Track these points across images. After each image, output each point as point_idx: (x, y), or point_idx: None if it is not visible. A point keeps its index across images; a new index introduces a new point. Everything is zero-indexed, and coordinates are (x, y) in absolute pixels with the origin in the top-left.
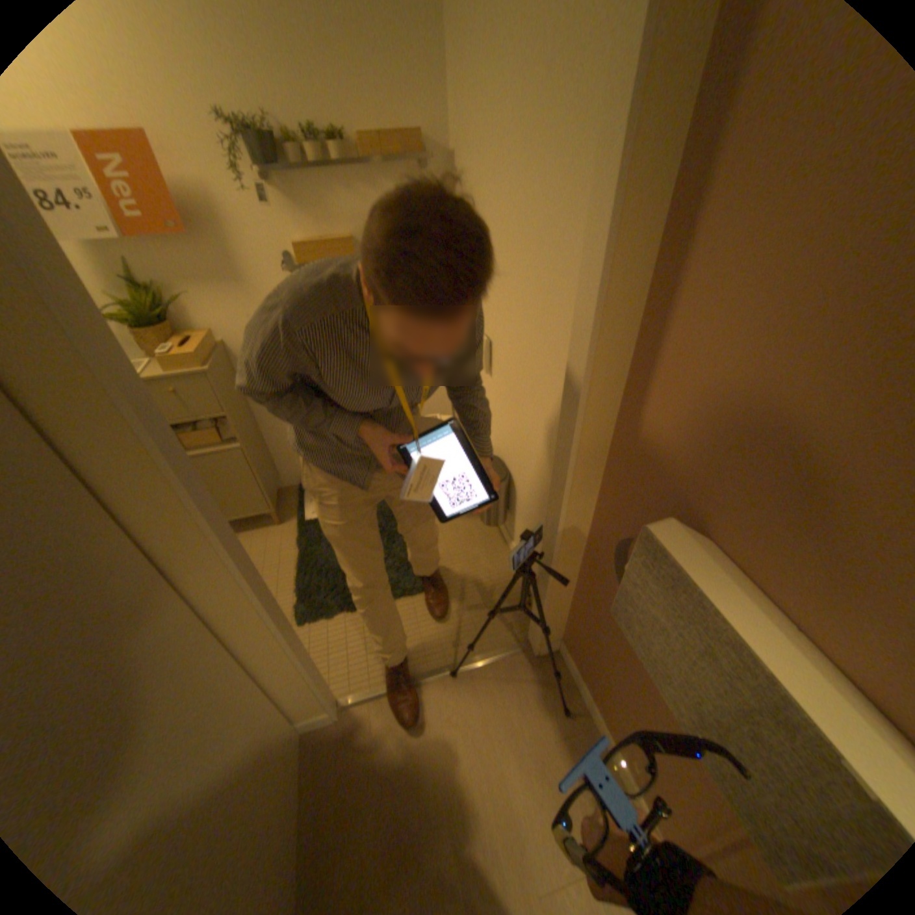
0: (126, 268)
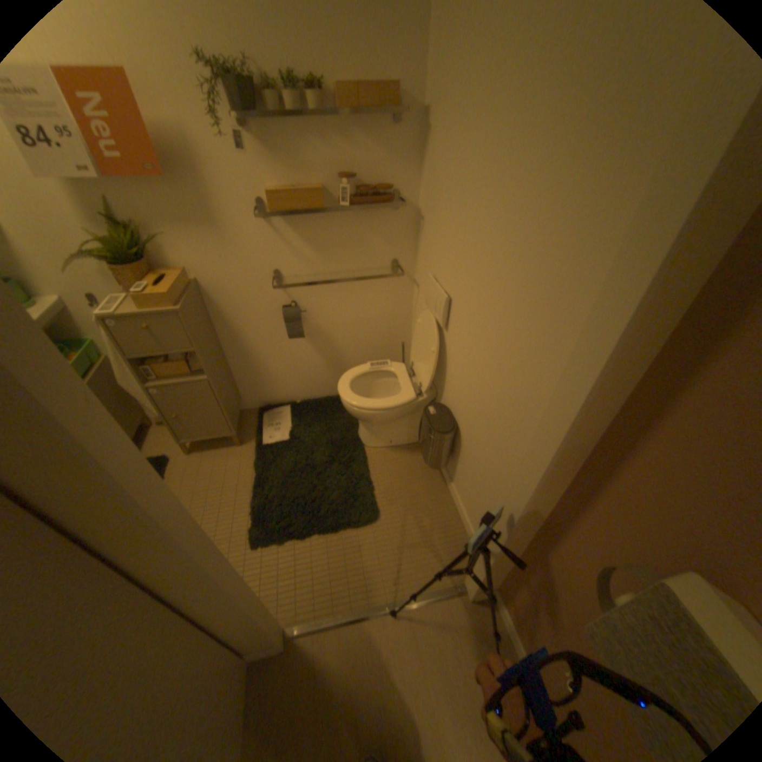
0: (106, 206)
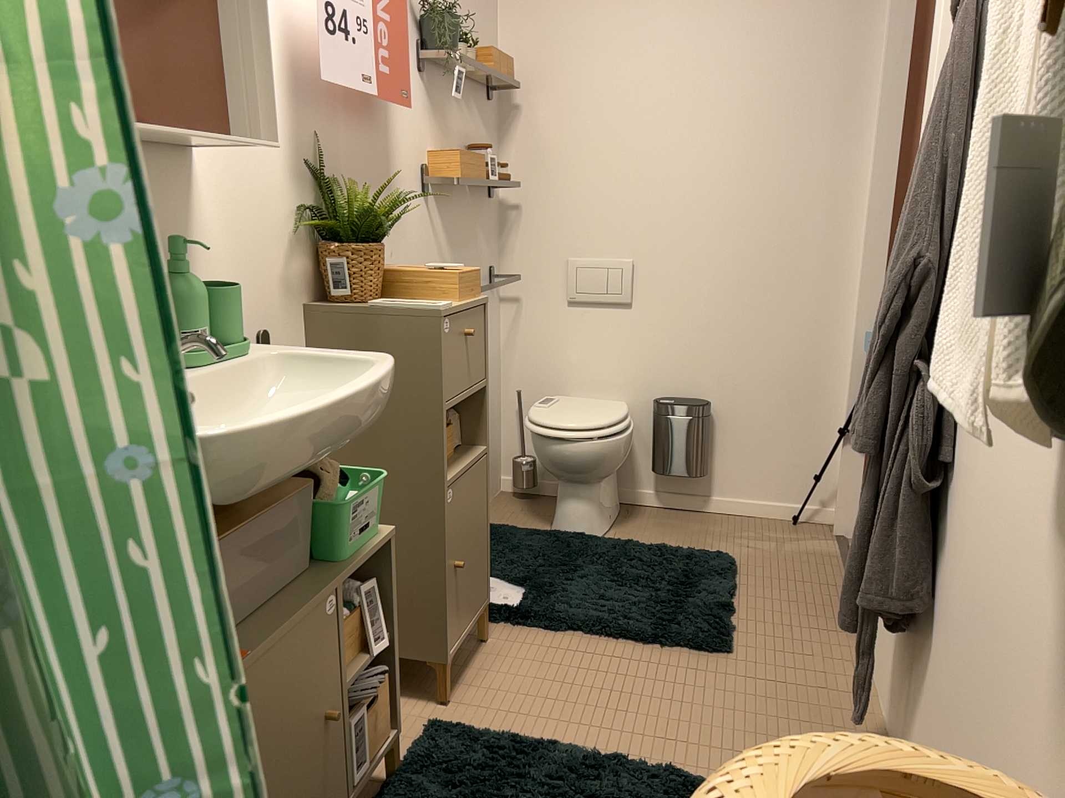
0: (319, 148)
